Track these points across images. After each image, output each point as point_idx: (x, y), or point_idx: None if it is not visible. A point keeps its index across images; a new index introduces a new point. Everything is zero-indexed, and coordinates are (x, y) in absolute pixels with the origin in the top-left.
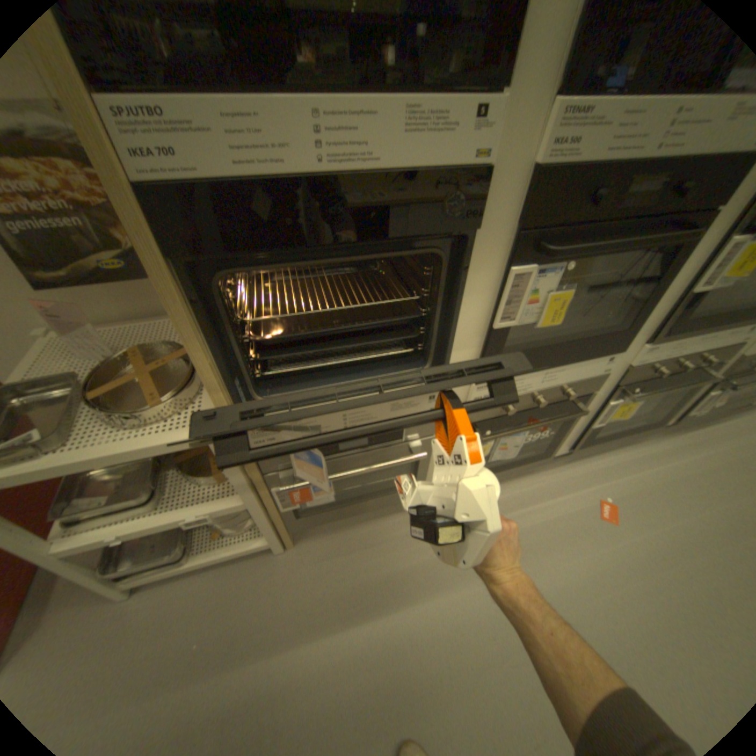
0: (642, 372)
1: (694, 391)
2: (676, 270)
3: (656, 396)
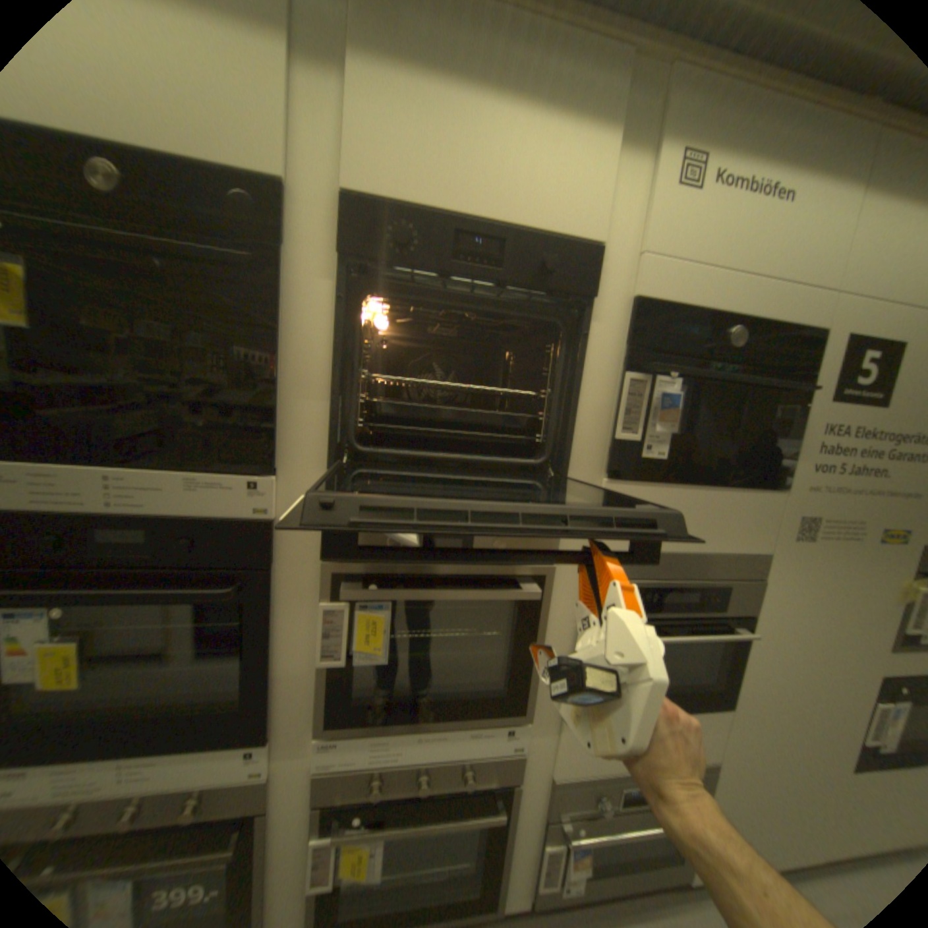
0: (340, 788)
1: (508, 840)
2: (263, 635)
3: (383, 840)
